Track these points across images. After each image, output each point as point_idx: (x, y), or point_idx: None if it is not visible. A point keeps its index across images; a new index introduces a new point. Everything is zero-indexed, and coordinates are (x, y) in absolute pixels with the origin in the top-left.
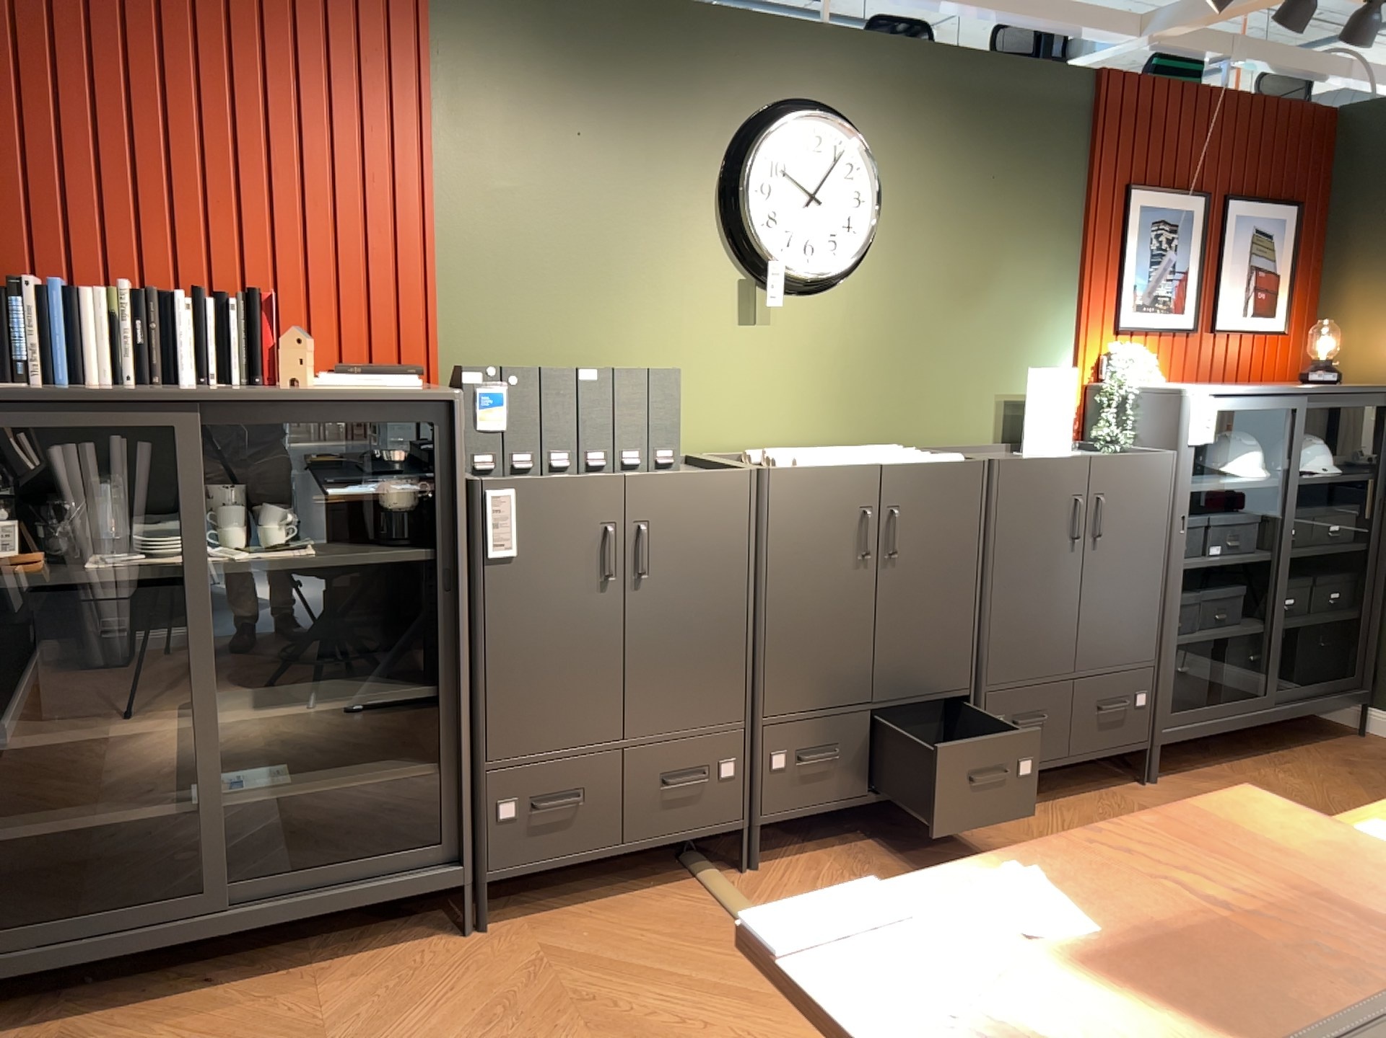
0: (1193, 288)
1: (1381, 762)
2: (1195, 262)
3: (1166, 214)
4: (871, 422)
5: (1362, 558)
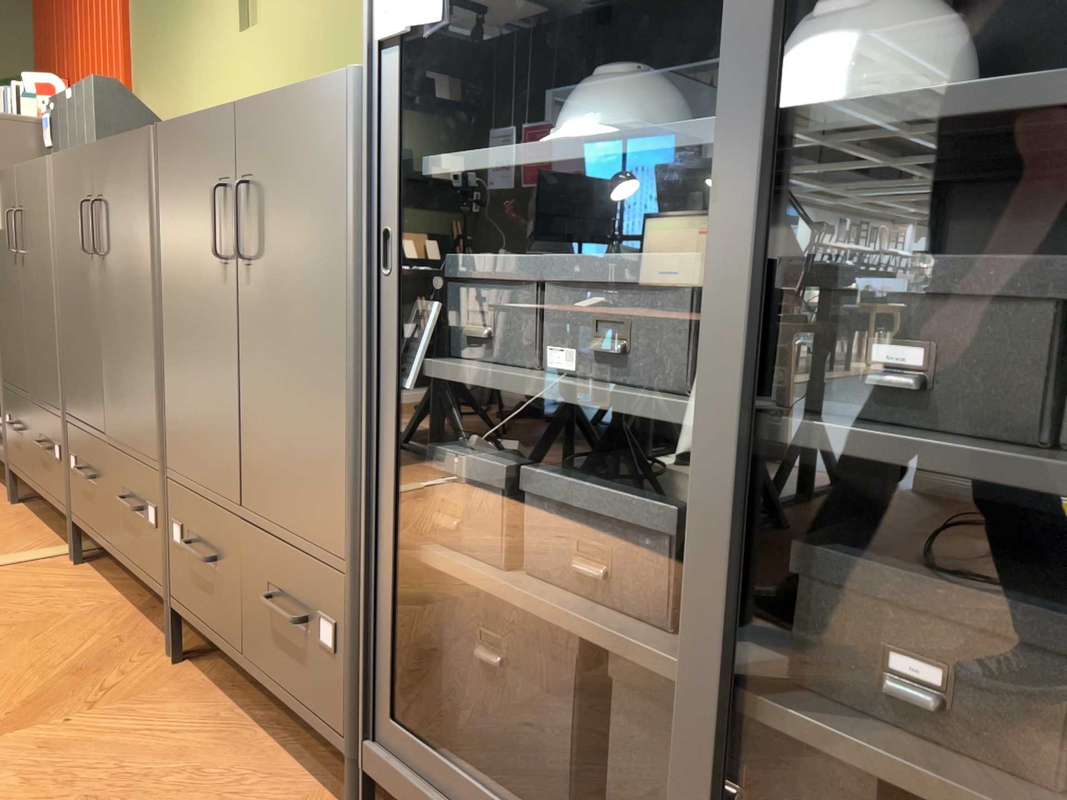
0: None
1: None
2: None
3: None
4: None
5: None
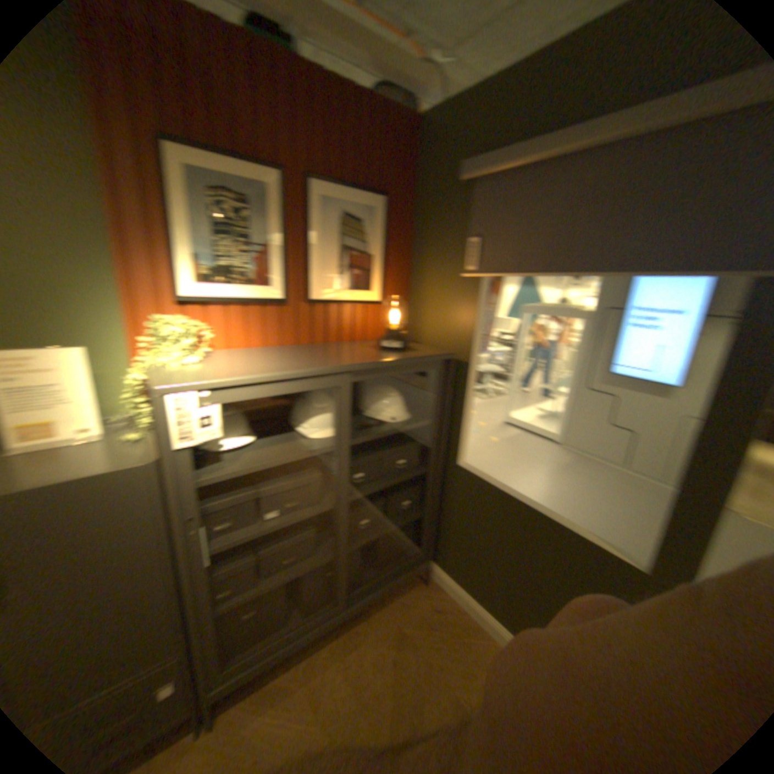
0: (274, 259)
1: (422, 634)
2: (273, 232)
3: (222, 175)
4: None
5: (428, 470)
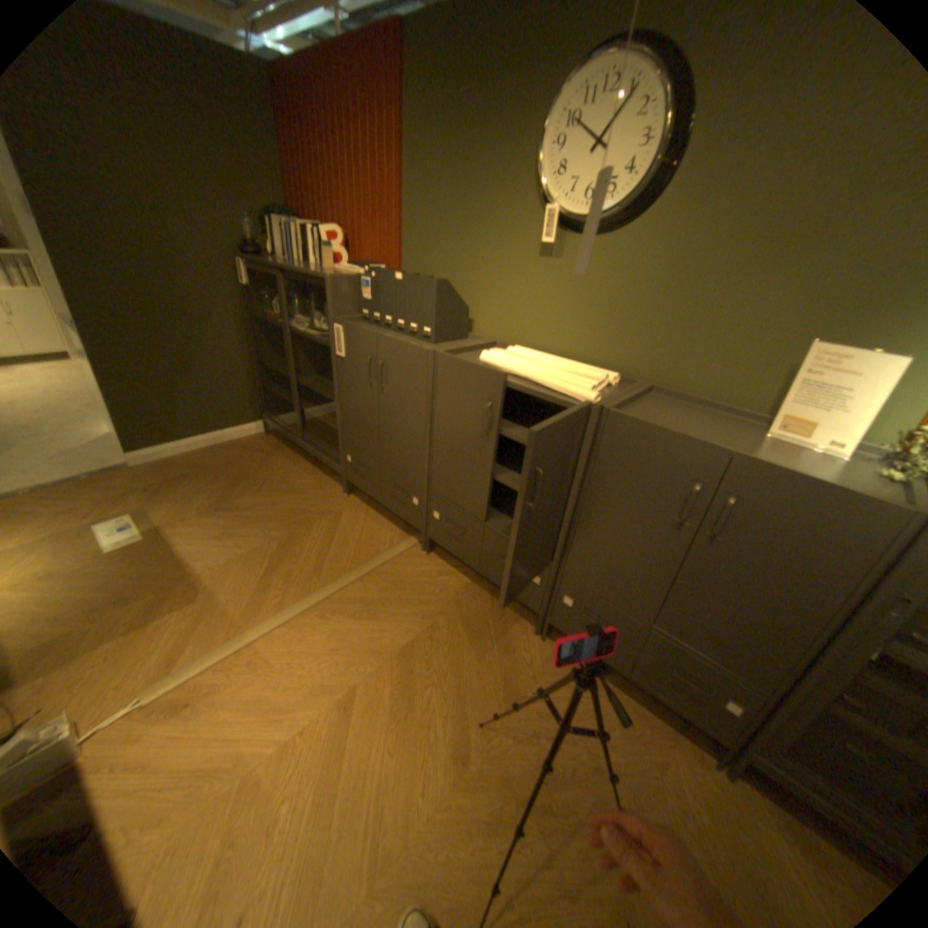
0: None
1: None
2: None
3: None
4: (629, 353)
5: None
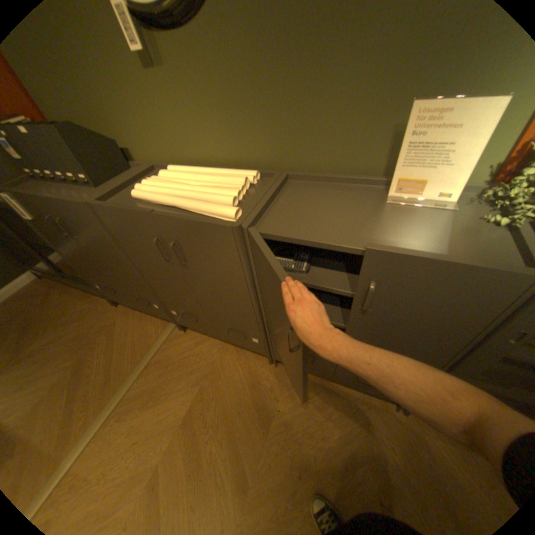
0: None
1: None
2: None
3: None
4: (259, 149)
5: None
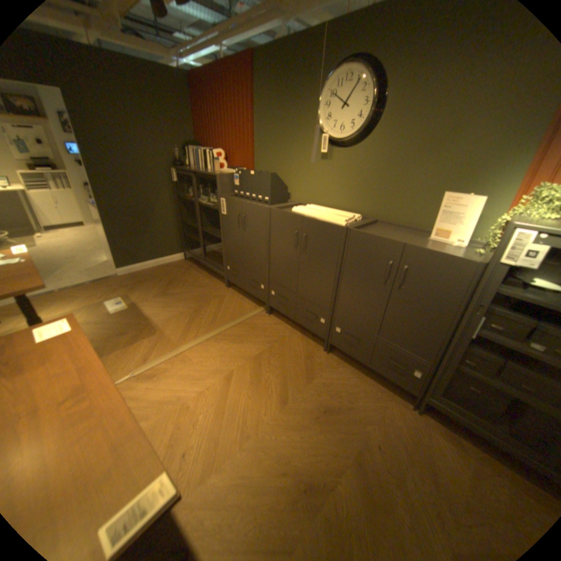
0: None
1: None
2: None
3: None
4: (365, 205)
5: None
